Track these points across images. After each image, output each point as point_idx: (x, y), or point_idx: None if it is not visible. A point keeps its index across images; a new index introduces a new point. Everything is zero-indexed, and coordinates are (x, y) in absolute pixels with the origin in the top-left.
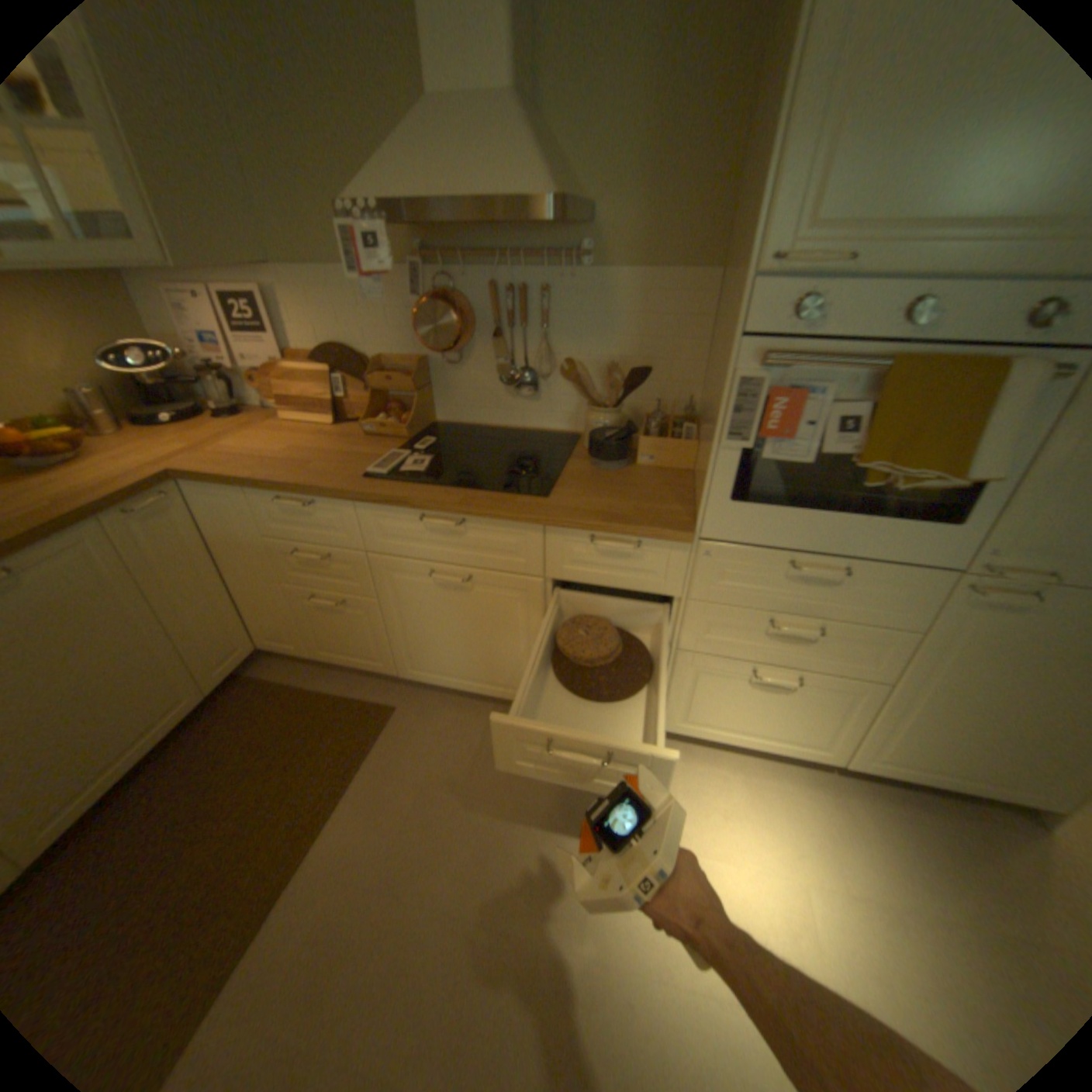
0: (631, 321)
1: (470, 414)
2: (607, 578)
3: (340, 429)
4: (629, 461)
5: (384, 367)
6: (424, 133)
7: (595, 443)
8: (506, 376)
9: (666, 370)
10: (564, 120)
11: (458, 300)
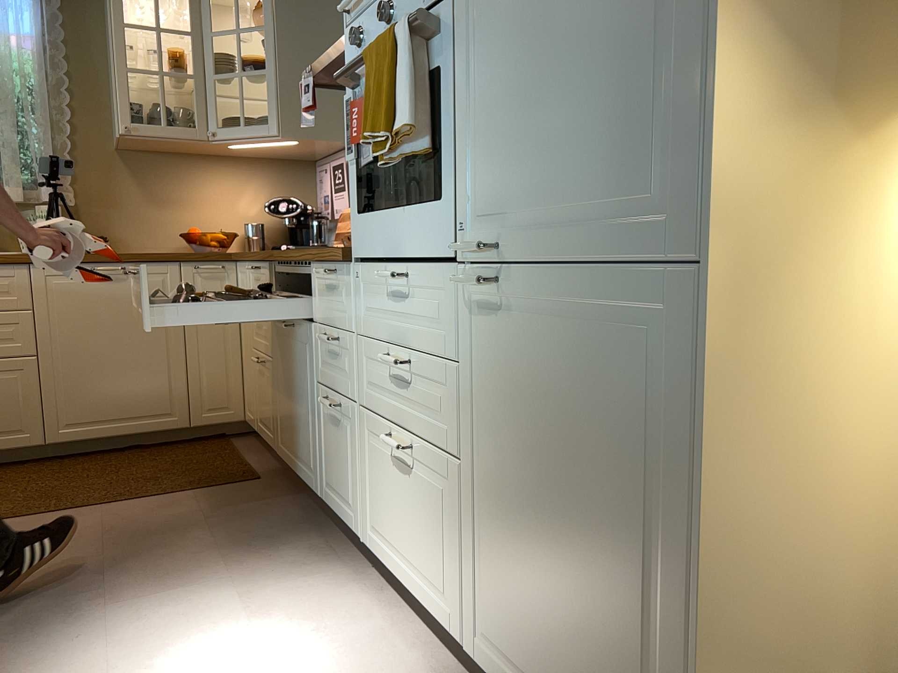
0: None
1: None
2: (330, 316)
3: None
4: None
5: None
6: None
7: None
8: None
9: None
10: None
11: None
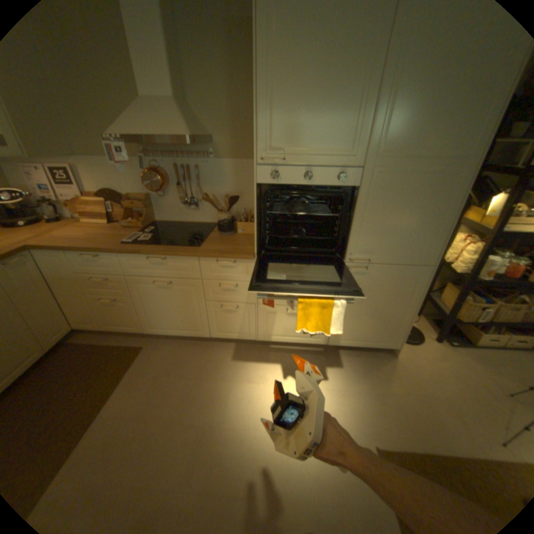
0: (231, 179)
1: (170, 217)
2: (225, 277)
3: (110, 226)
4: (235, 233)
5: (130, 199)
6: (138, 111)
7: (219, 226)
8: (184, 201)
9: (247, 197)
10: (196, 106)
11: (161, 171)
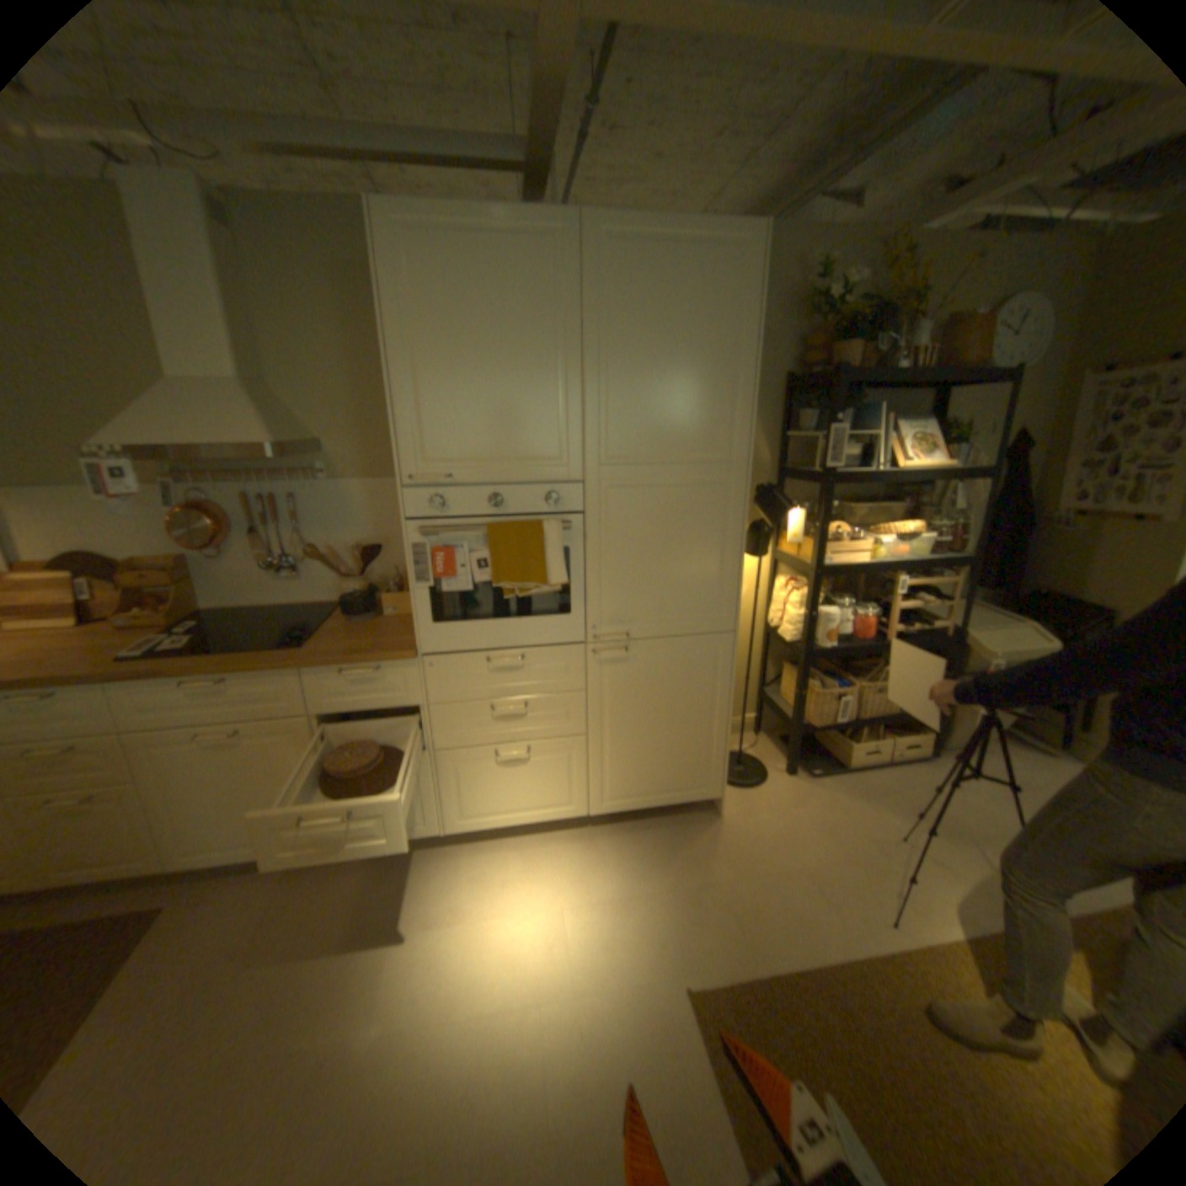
0: (363, 515)
1: (232, 599)
2: (359, 704)
3: (81, 631)
4: (377, 615)
5: (135, 569)
6: (161, 404)
7: (341, 605)
8: (264, 564)
9: (399, 546)
10: (284, 391)
11: (209, 509)
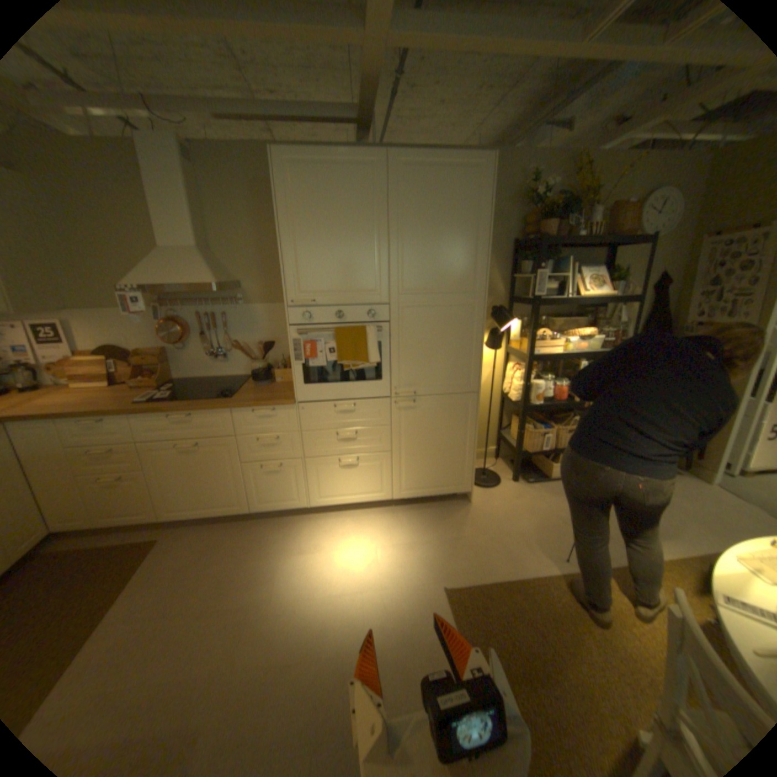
0: (264, 325)
1: (191, 373)
2: (263, 430)
3: (111, 389)
4: (272, 382)
5: (139, 355)
6: (157, 262)
7: (253, 375)
8: (209, 353)
9: (284, 343)
10: (221, 254)
11: (179, 321)
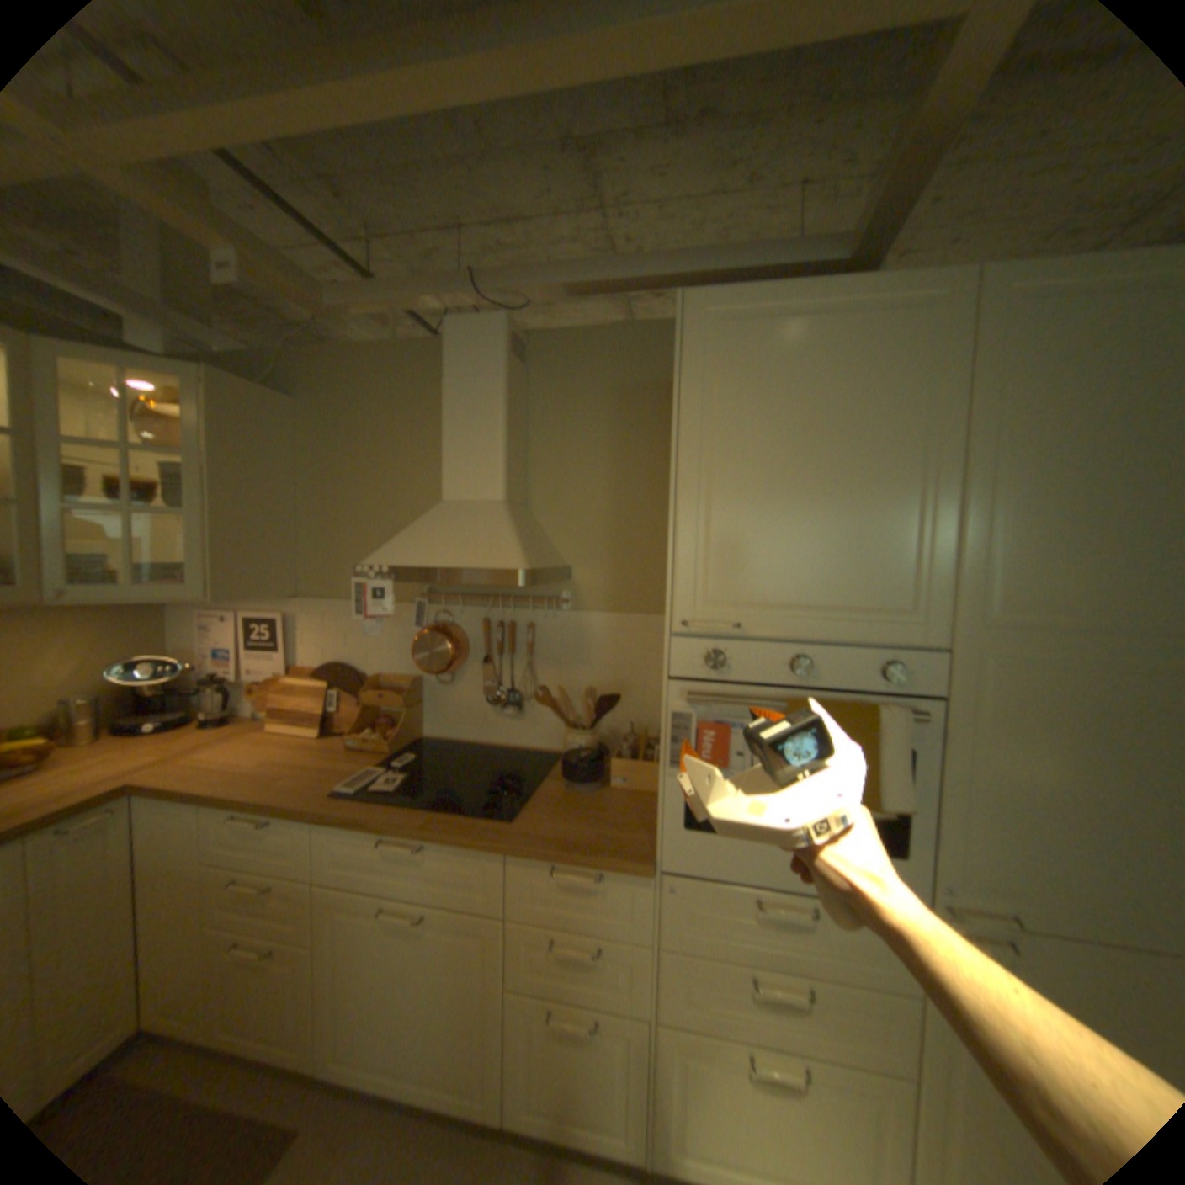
0: (604, 654)
1: (457, 731)
2: (570, 923)
3: (322, 745)
4: (604, 785)
5: (381, 686)
6: (435, 526)
7: (566, 766)
8: (493, 698)
9: (638, 696)
10: (547, 516)
11: (456, 632)
